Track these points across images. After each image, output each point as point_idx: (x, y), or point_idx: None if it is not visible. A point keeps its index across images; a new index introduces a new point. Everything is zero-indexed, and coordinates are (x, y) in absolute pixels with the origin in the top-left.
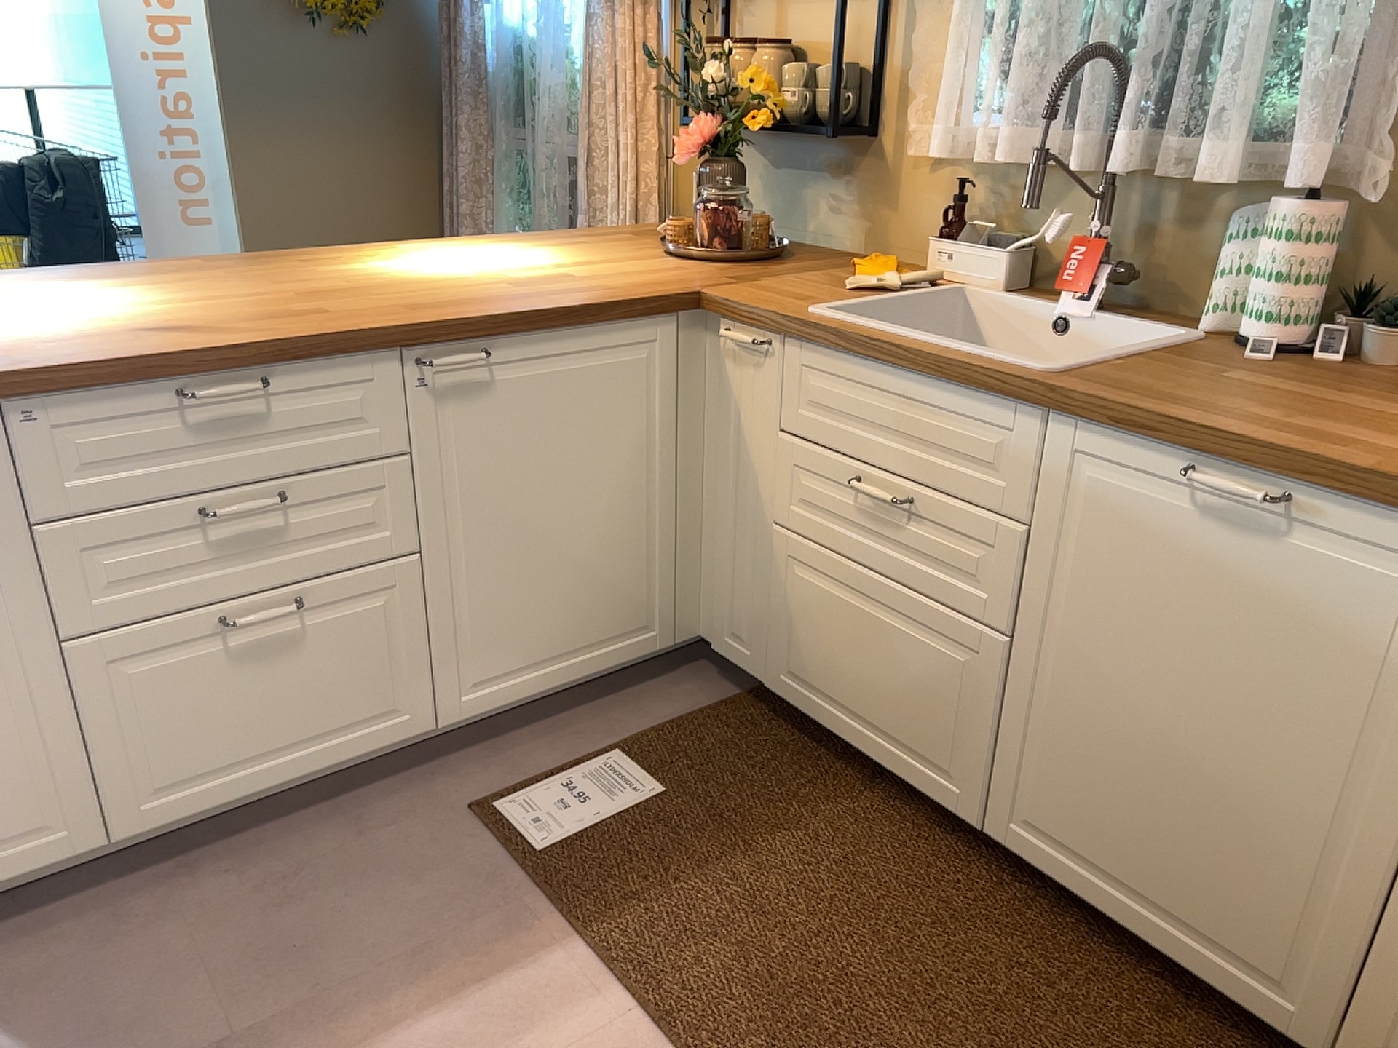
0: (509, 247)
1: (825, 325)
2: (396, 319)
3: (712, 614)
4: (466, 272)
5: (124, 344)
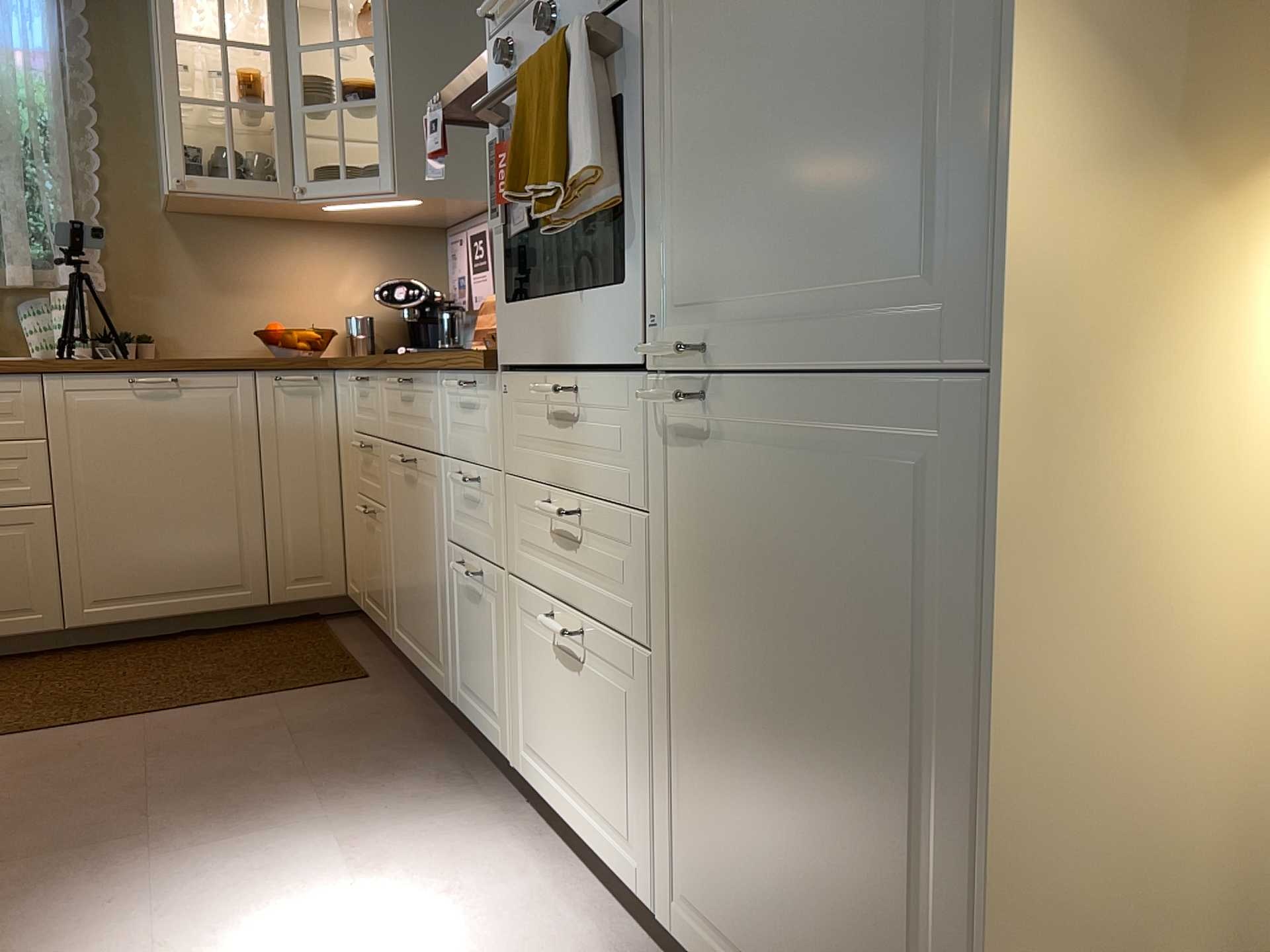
0: None
1: None
2: None
3: None
4: None
5: None
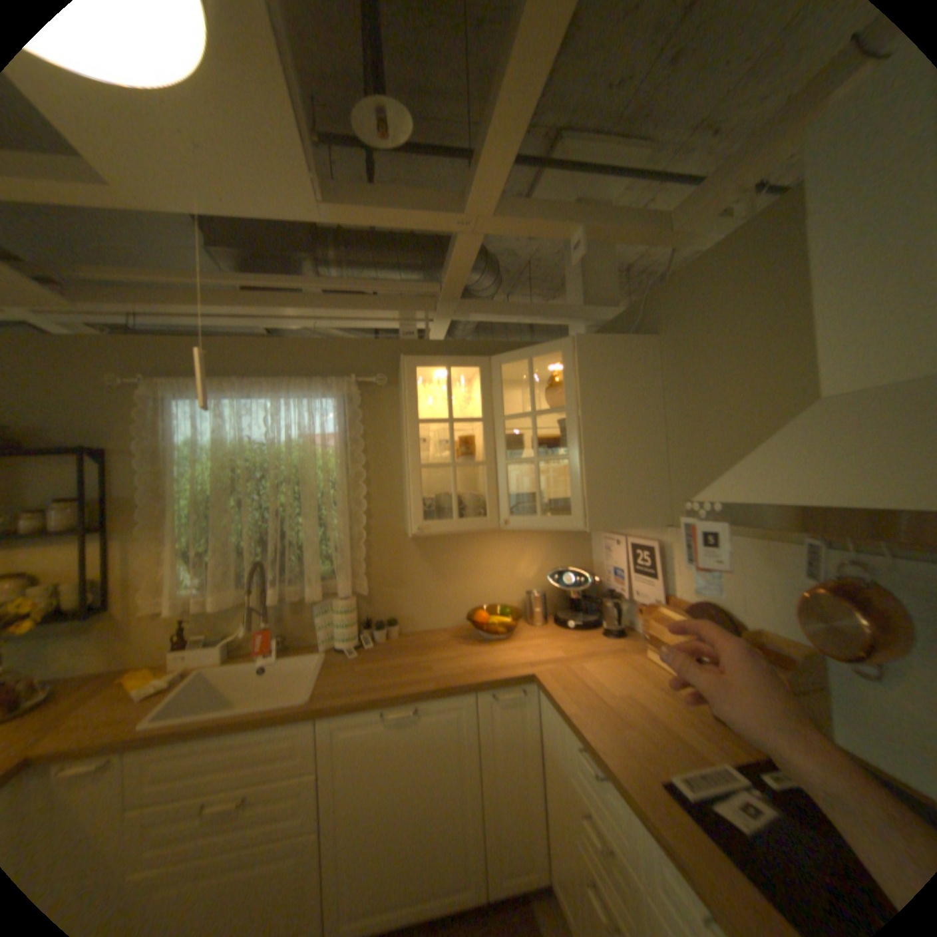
0: None
1: (160, 730)
2: None
3: None
4: None
5: None
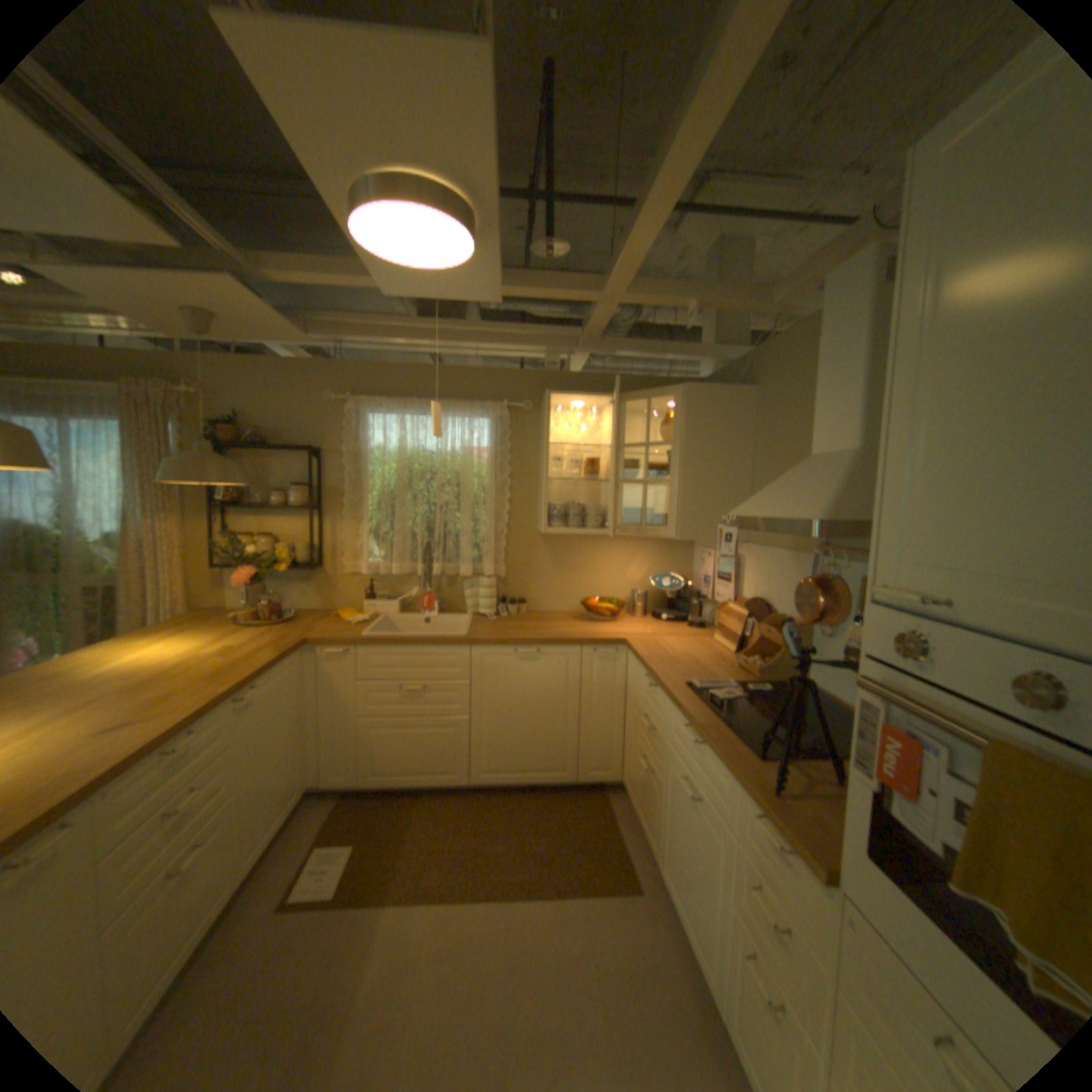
0: (151, 641)
1: (377, 638)
2: (222, 685)
3: (317, 773)
4: (174, 658)
5: (117, 741)
